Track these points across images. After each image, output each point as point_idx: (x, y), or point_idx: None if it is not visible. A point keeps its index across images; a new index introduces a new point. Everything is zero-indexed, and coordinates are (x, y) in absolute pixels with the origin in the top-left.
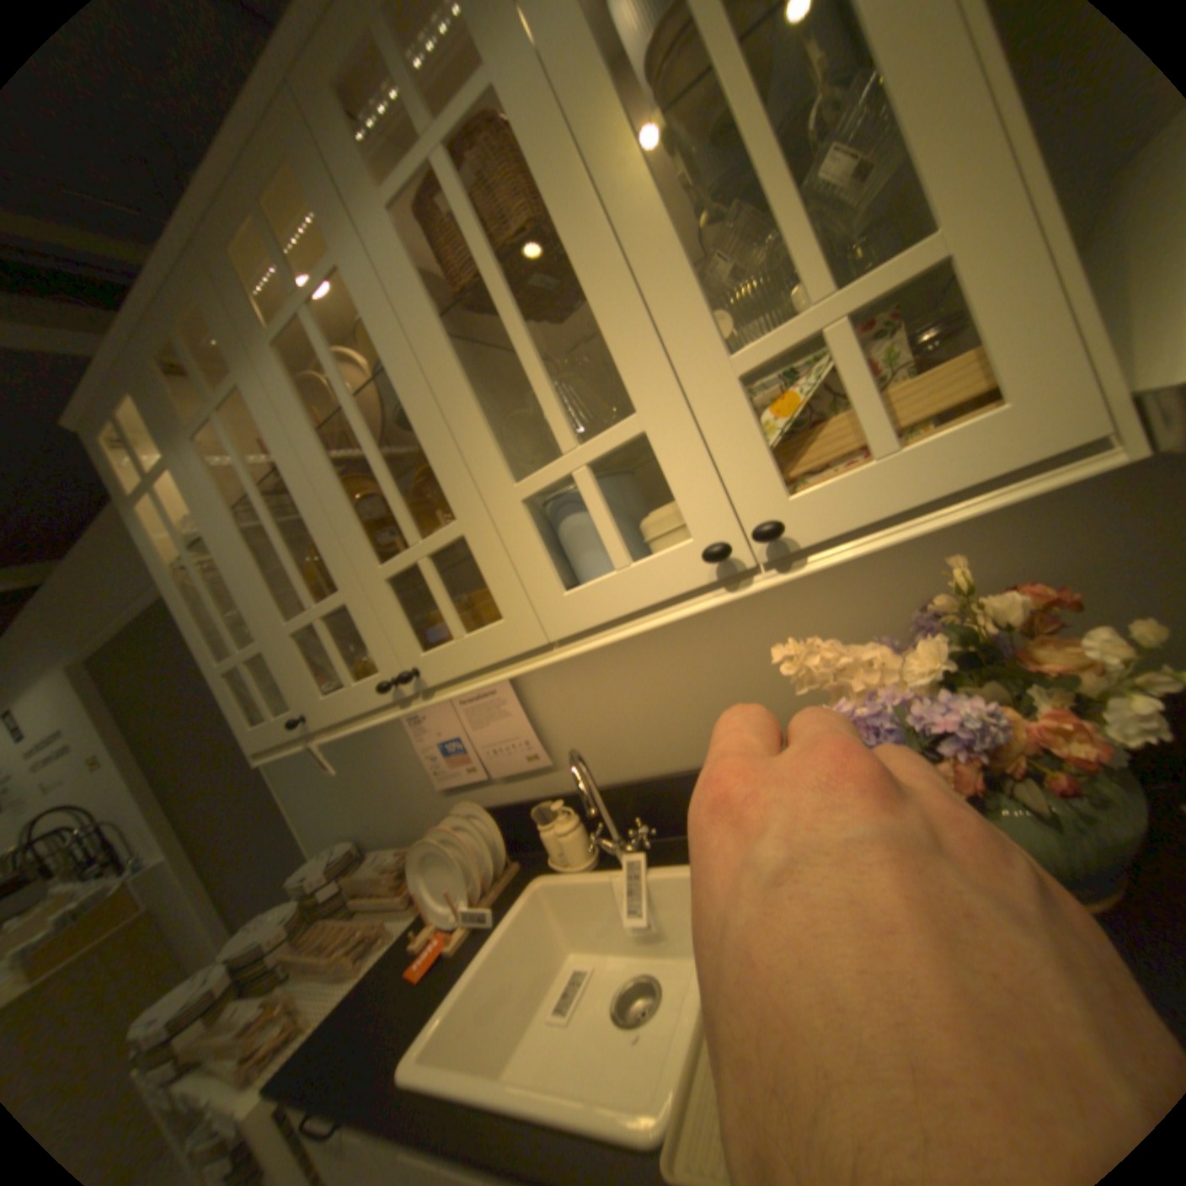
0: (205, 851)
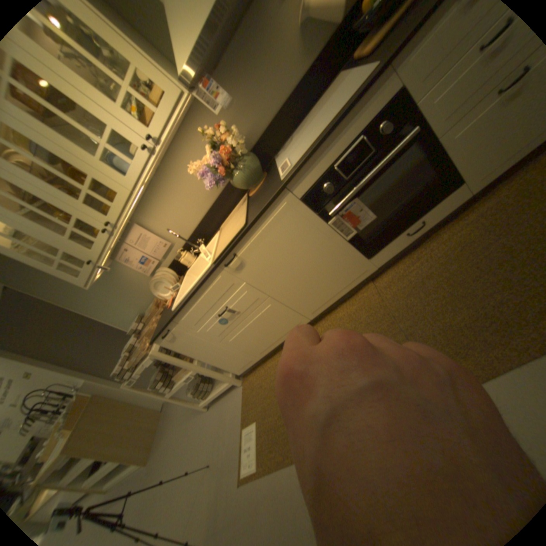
0: (97, 372)
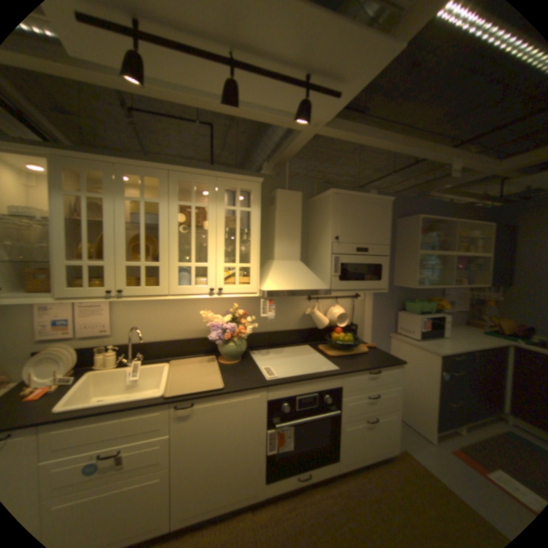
0: None
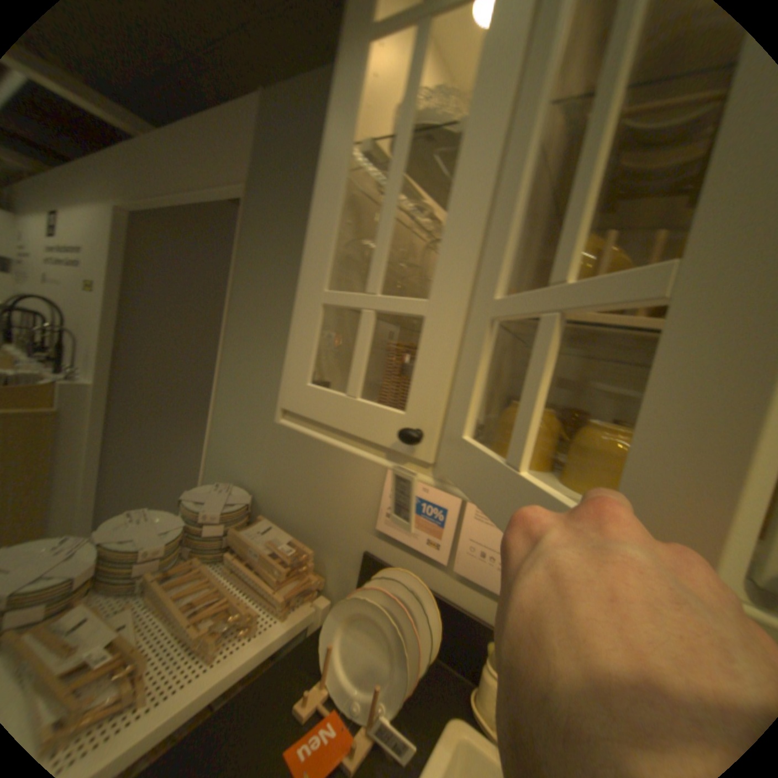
0: (119, 396)
